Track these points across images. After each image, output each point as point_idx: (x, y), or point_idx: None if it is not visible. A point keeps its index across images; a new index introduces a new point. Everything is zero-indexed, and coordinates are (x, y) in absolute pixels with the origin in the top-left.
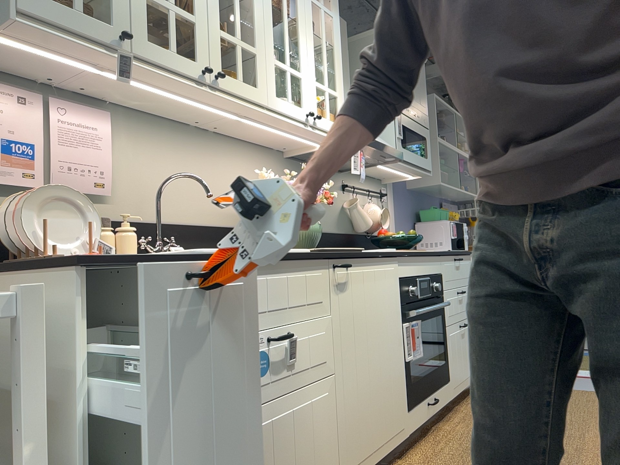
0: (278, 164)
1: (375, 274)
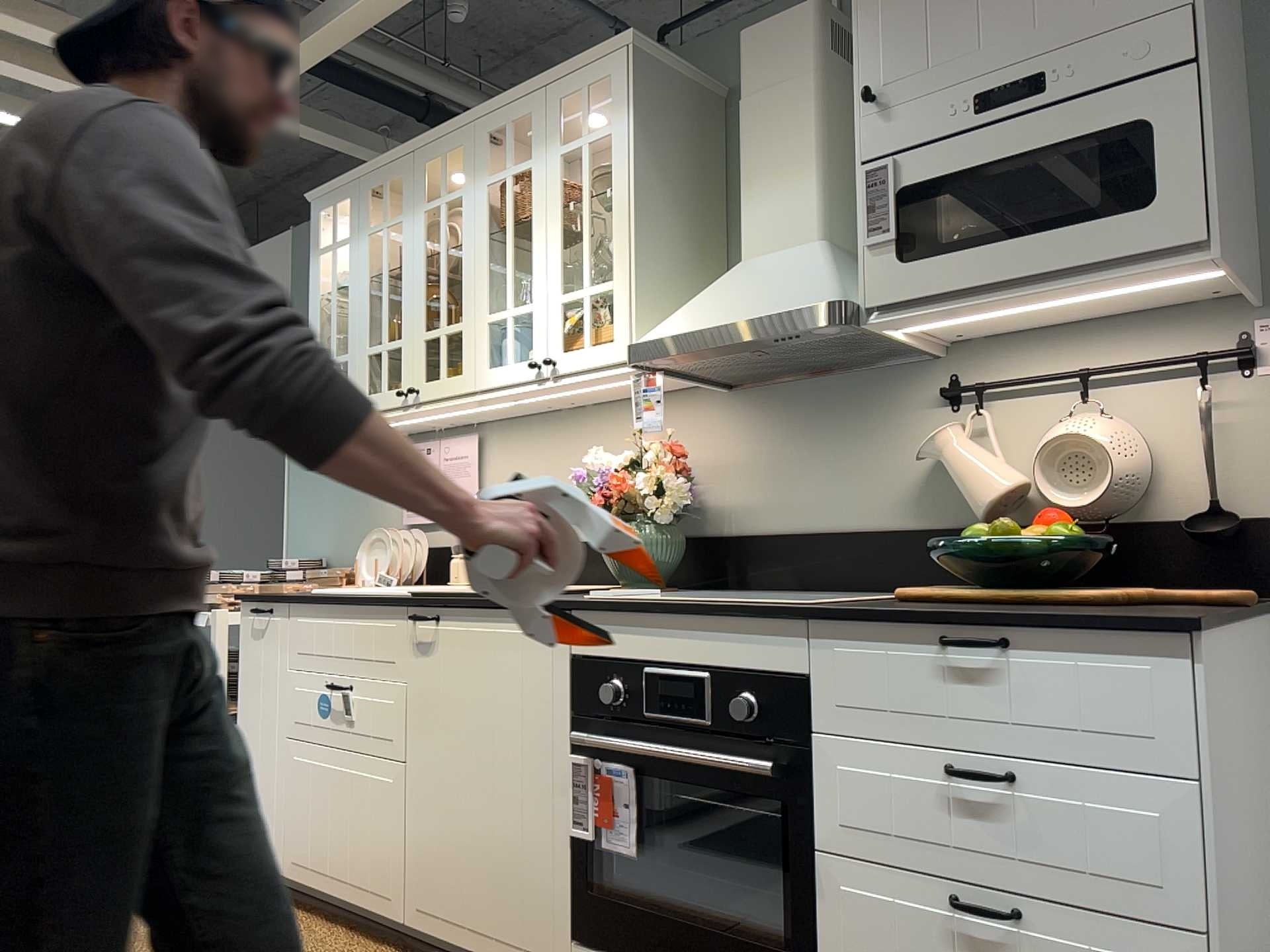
0: (709, 409)
1: (494, 639)
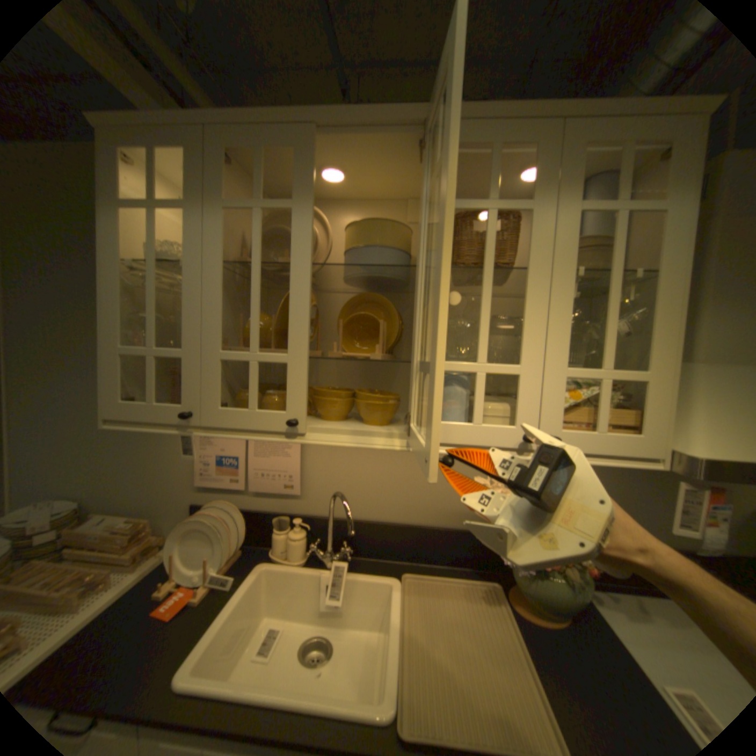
0: None
1: None
